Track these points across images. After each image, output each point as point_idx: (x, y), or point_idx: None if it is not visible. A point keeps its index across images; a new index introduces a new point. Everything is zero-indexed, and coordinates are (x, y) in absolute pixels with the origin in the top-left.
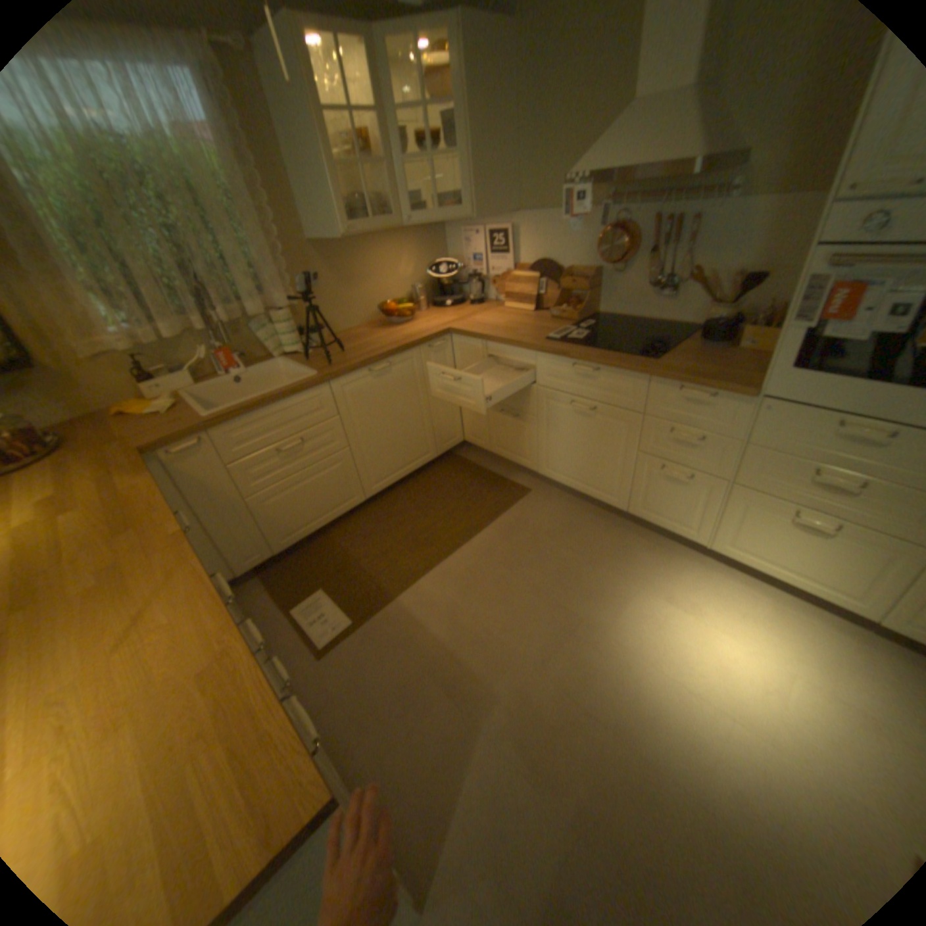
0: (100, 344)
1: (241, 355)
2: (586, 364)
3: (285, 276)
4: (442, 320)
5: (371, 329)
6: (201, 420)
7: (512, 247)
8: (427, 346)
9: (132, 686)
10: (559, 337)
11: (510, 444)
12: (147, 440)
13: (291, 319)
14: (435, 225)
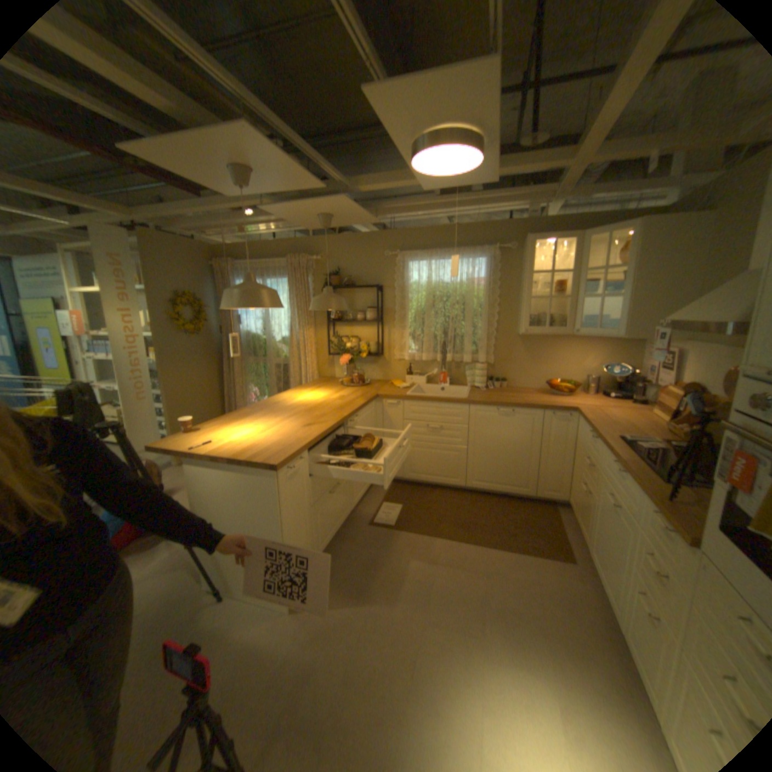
0: (403, 355)
1: (452, 378)
2: (622, 466)
3: (496, 348)
4: (584, 403)
5: (536, 392)
6: (404, 394)
7: (680, 367)
8: (552, 412)
9: (292, 432)
10: (631, 440)
11: (584, 518)
12: (383, 393)
13: (484, 369)
14: (634, 340)
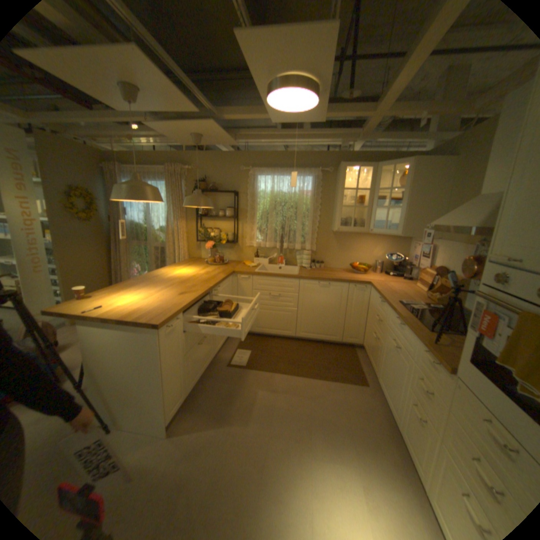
0: (252, 243)
1: (286, 260)
2: (401, 320)
3: (317, 240)
4: (374, 279)
5: (342, 271)
6: (253, 271)
7: (433, 256)
8: (354, 285)
9: (170, 299)
10: (406, 304)
11: (373, 355)
12: (238, 270)
13: (309, 255)
14: (405, 238)
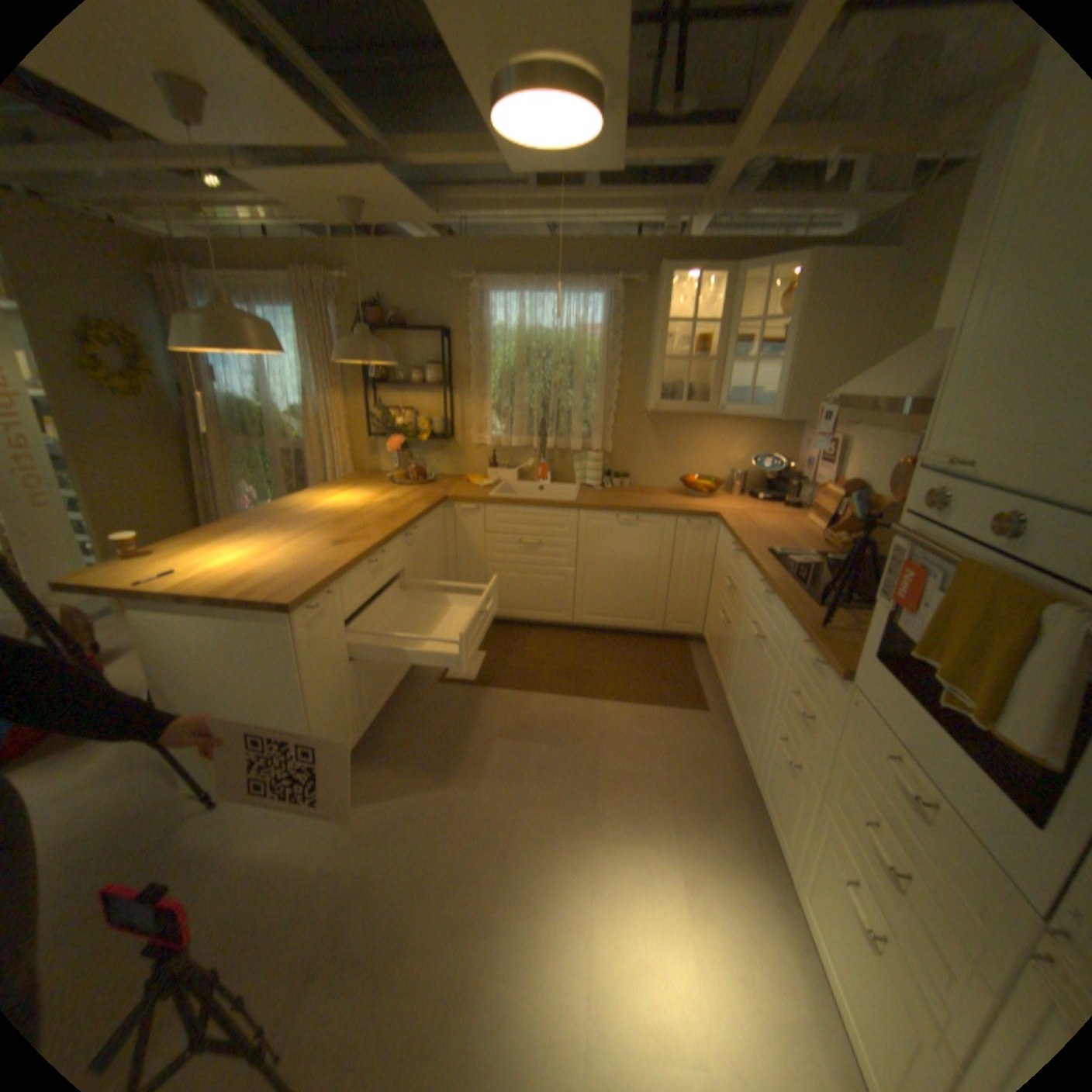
0: (484, 439)
1: (554, 474)
2: (769, 586)
3: (615, 431)
4: (726, 507)
5: (666, 493)
6: (486, 497)
7: (842, 460)
8: (686, 520)
9: (313, 556)
10: (780, 554)
11: (719, 655)
12: (455, 495)
13: (598, 462)
14: (791, 423)
